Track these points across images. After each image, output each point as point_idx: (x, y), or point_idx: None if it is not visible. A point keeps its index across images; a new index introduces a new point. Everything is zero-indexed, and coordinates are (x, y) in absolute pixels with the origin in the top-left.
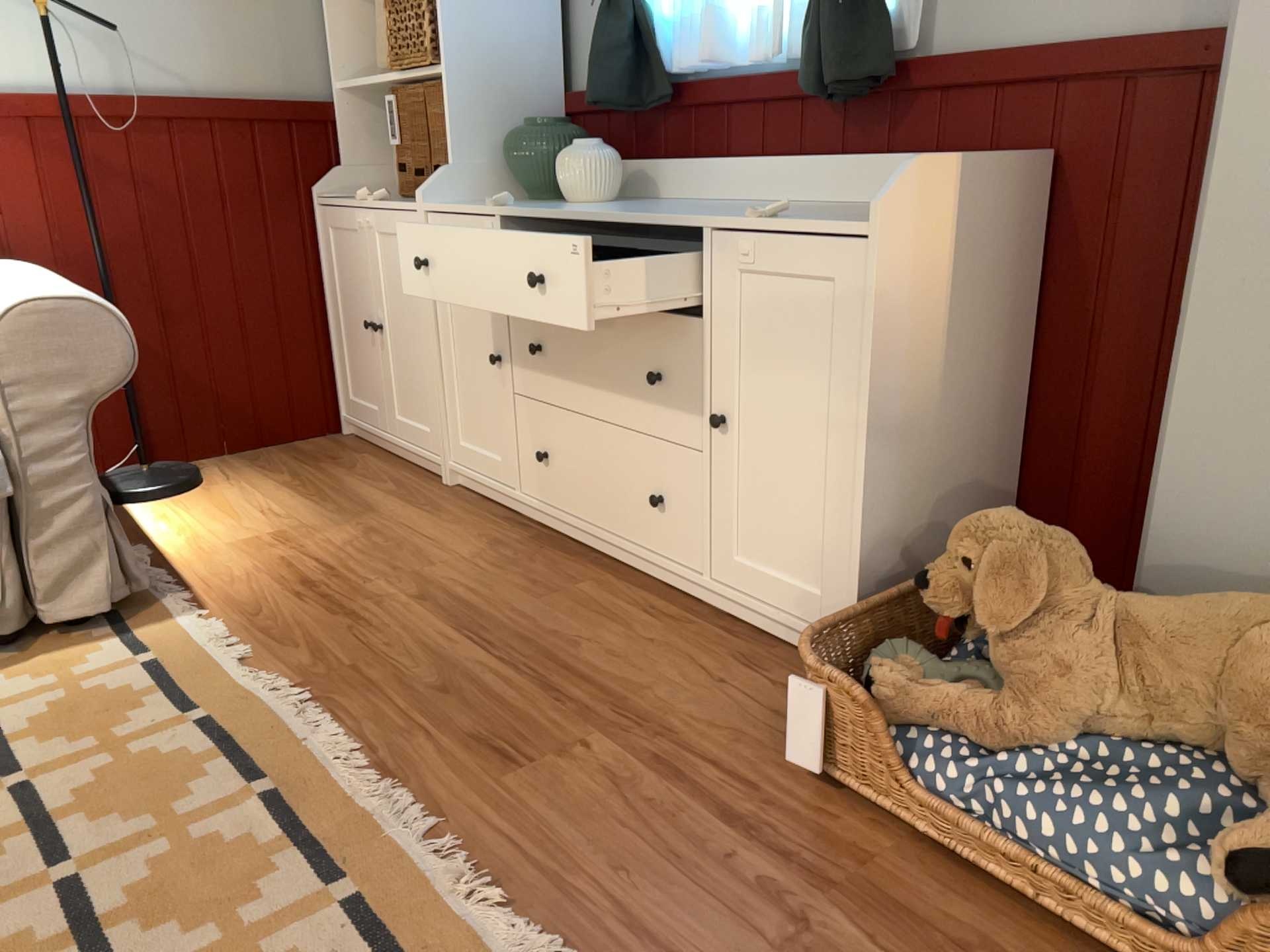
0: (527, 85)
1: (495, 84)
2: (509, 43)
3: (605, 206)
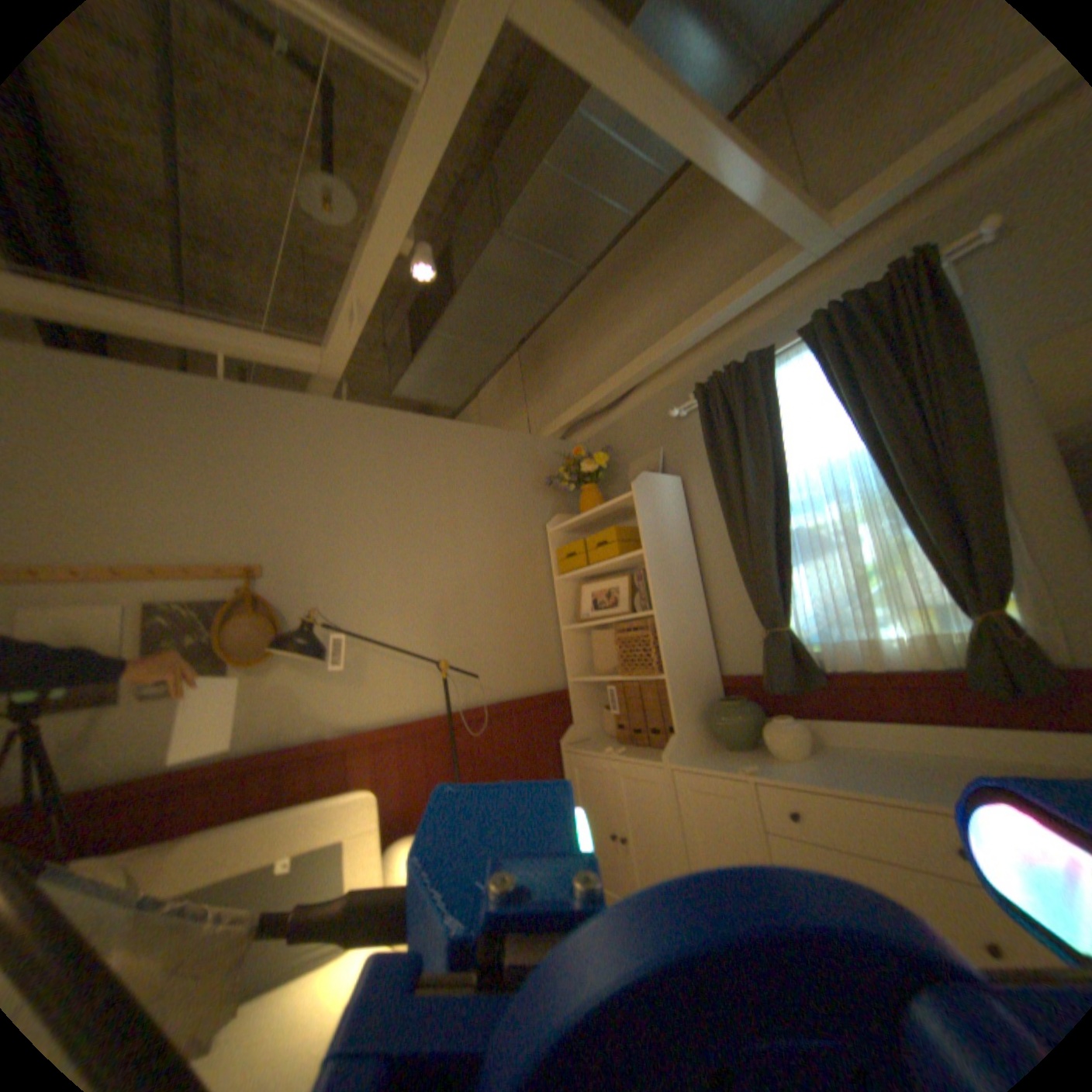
0: (705, 673)
1: (691, 677)
2: (693, 652)
3: (820, 763)
